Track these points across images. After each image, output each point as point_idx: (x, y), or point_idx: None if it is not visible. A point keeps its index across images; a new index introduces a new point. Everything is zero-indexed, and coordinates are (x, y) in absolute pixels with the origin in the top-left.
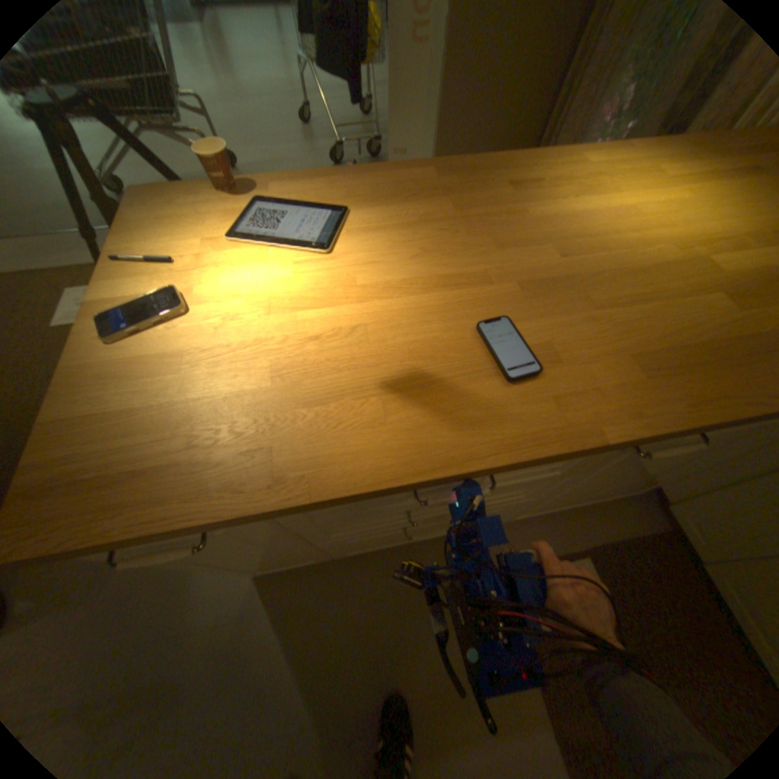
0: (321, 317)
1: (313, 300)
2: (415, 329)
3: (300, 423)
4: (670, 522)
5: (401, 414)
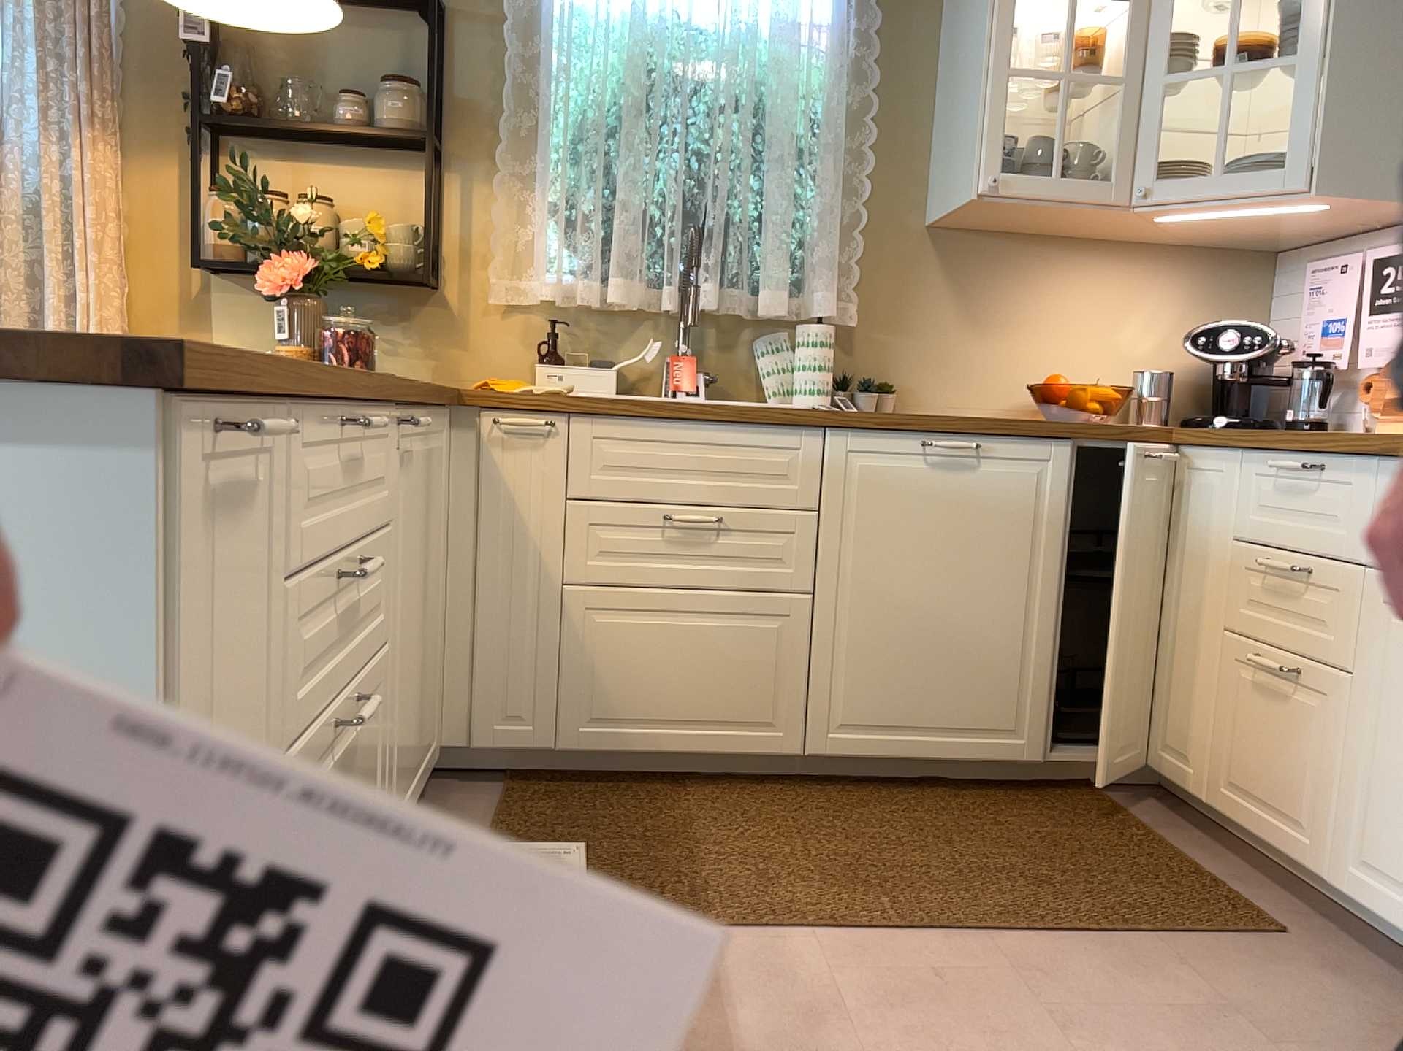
0: None
1: None
2: None
3: None
4: (488, 782)
5: None
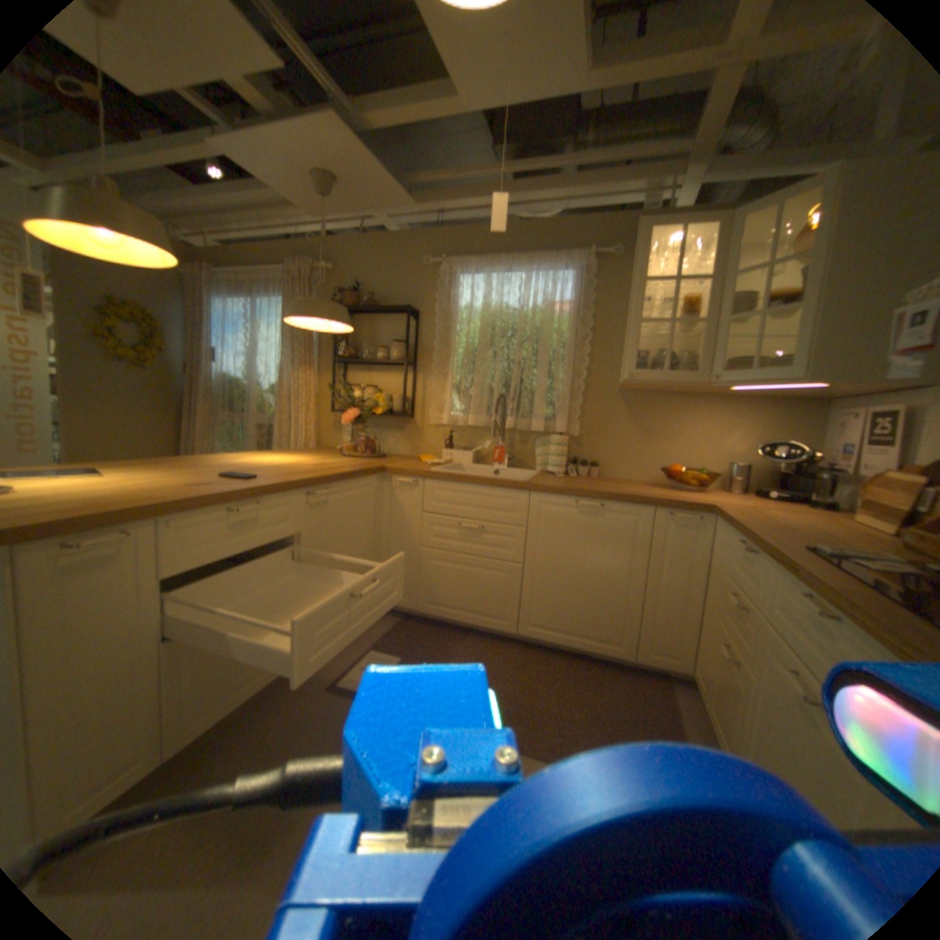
0: (125, 484)
1: (112, 483)
2: (187, 480)
3: (155, 494)
4: (395, 618)
5: (205, 487)
